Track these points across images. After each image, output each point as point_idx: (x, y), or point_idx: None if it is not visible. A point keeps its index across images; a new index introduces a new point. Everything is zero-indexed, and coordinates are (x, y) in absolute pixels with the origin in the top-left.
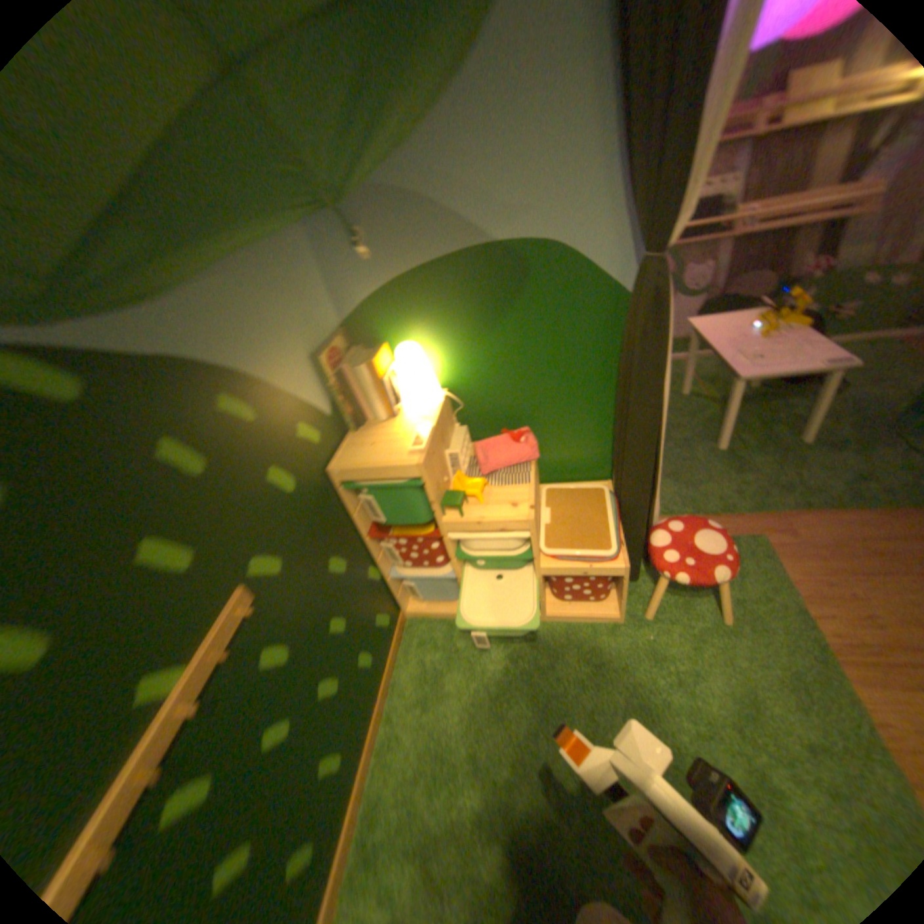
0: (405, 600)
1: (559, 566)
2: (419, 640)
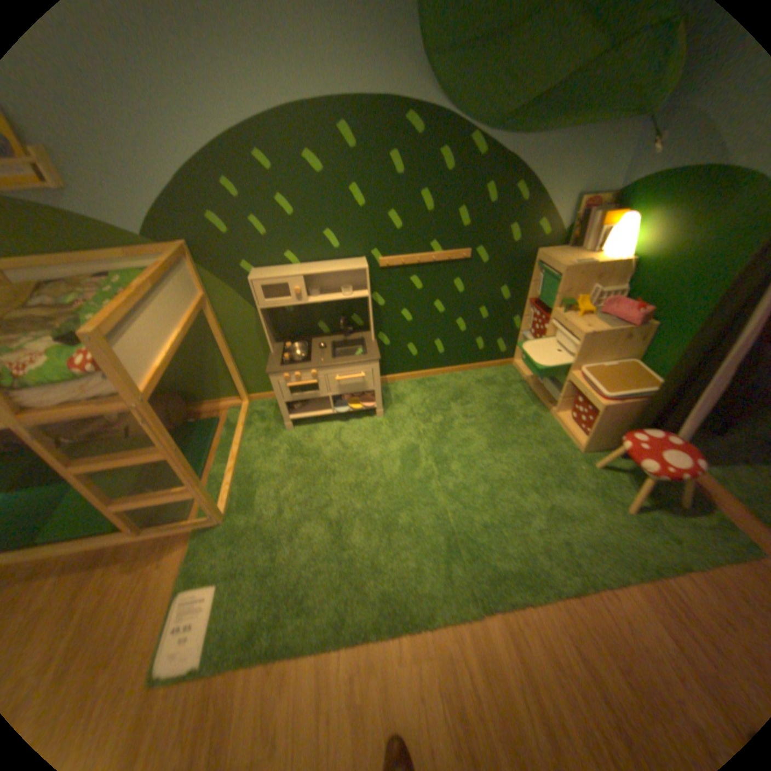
0: (517, 355)
1: (578, 379)
2: (503, 373)
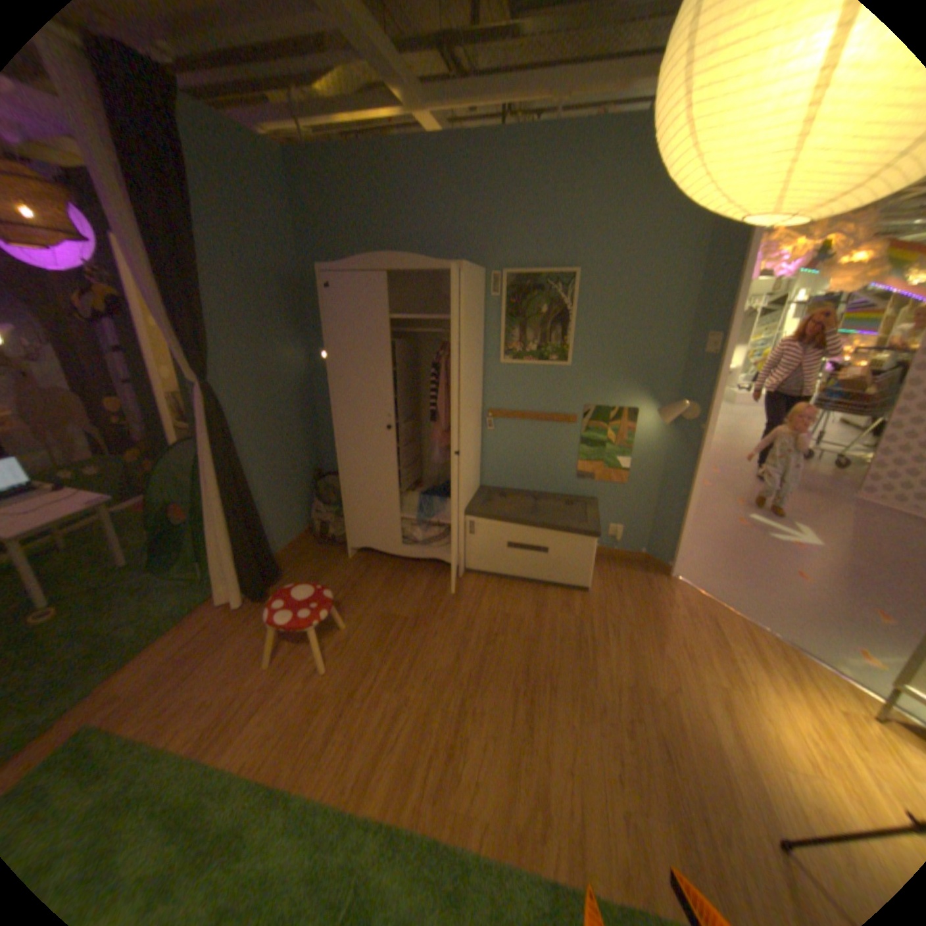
0: None
1: None
2: None
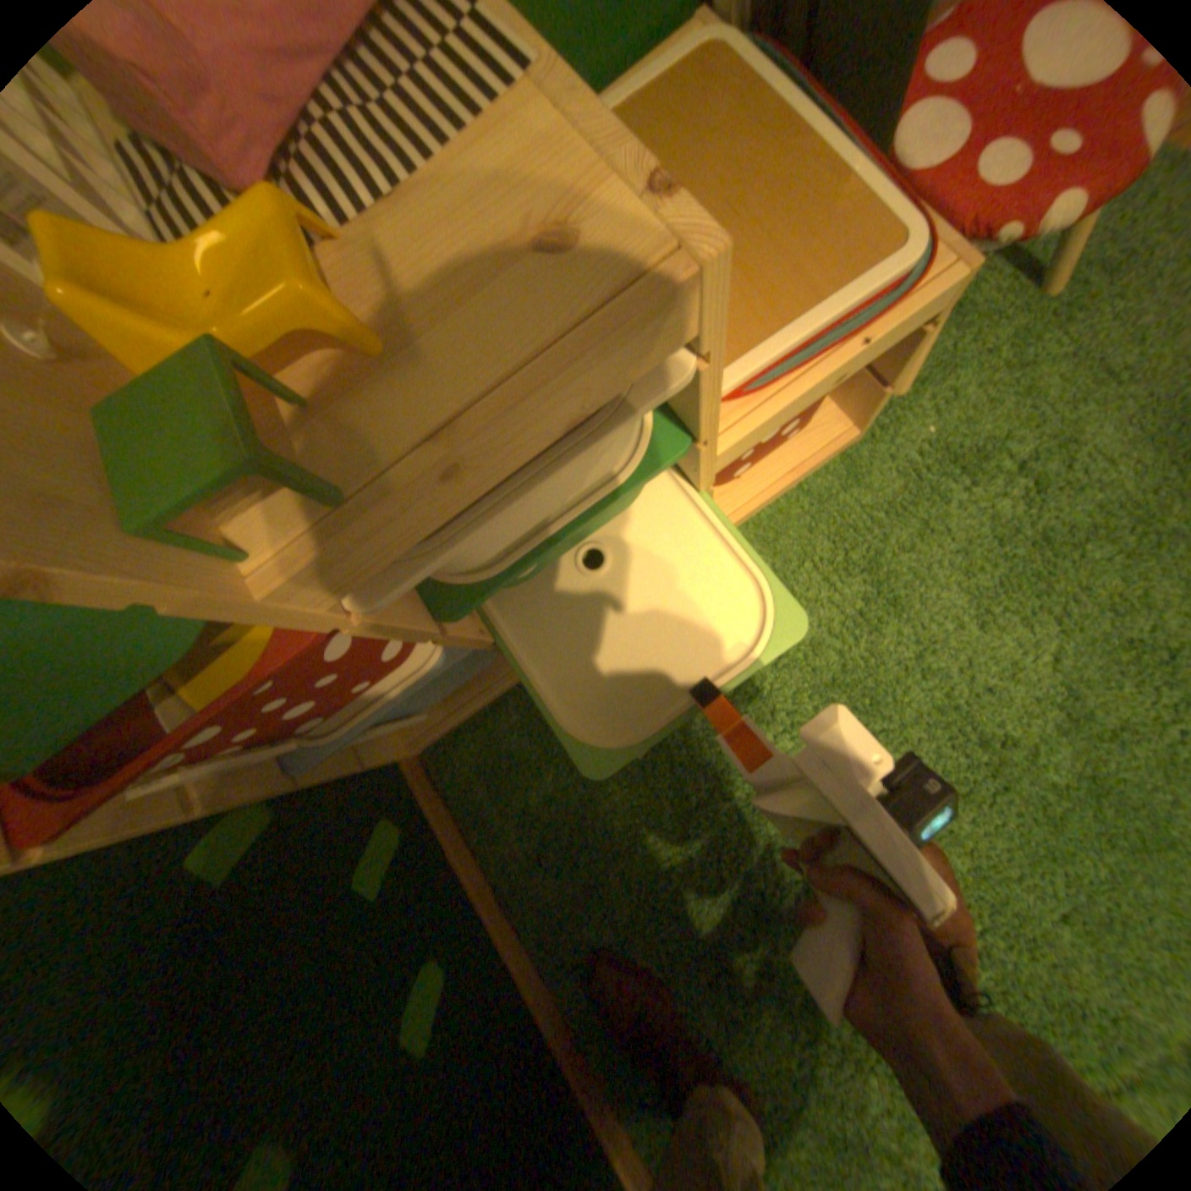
0: (386, 742)
1: (769, 405)
2: (485, 777)
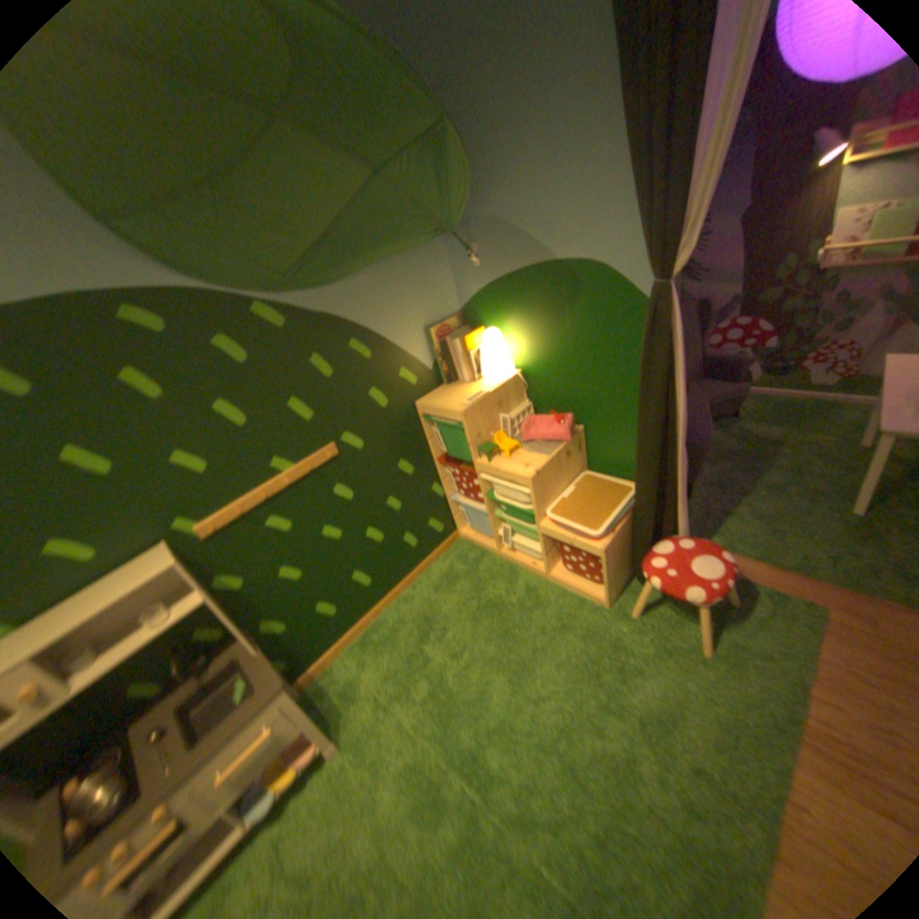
0: (460, 523)
1: (552, 529)
2: (457, 554)
